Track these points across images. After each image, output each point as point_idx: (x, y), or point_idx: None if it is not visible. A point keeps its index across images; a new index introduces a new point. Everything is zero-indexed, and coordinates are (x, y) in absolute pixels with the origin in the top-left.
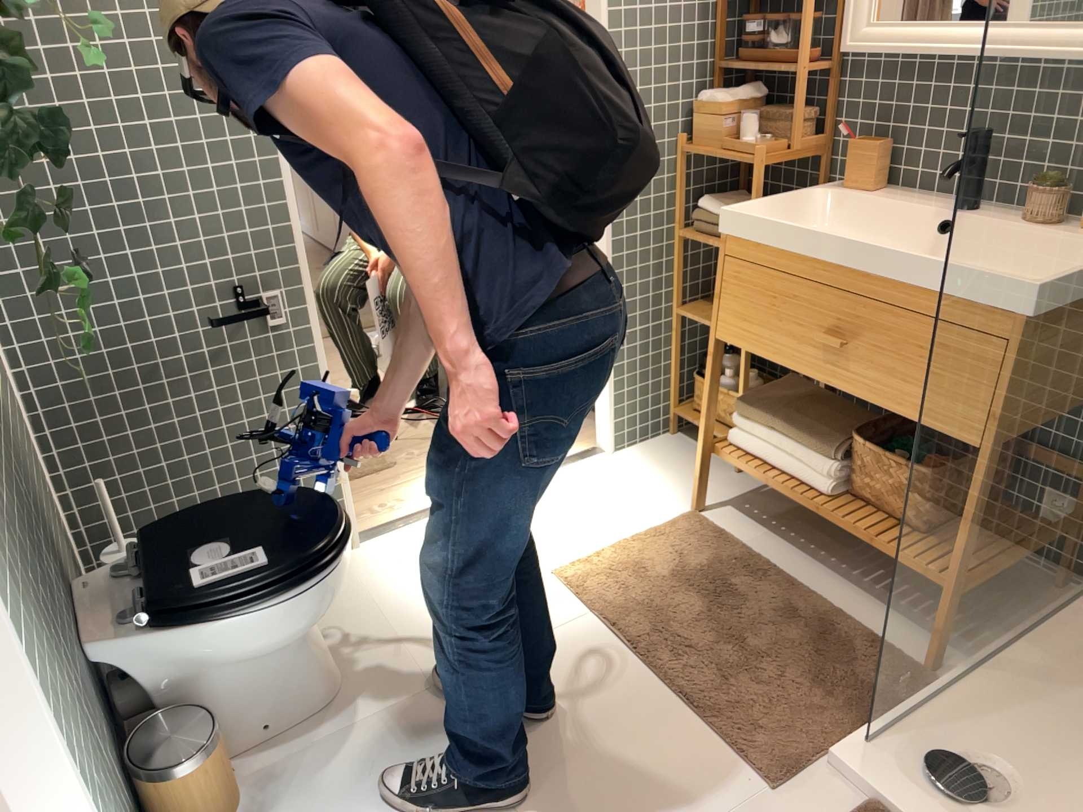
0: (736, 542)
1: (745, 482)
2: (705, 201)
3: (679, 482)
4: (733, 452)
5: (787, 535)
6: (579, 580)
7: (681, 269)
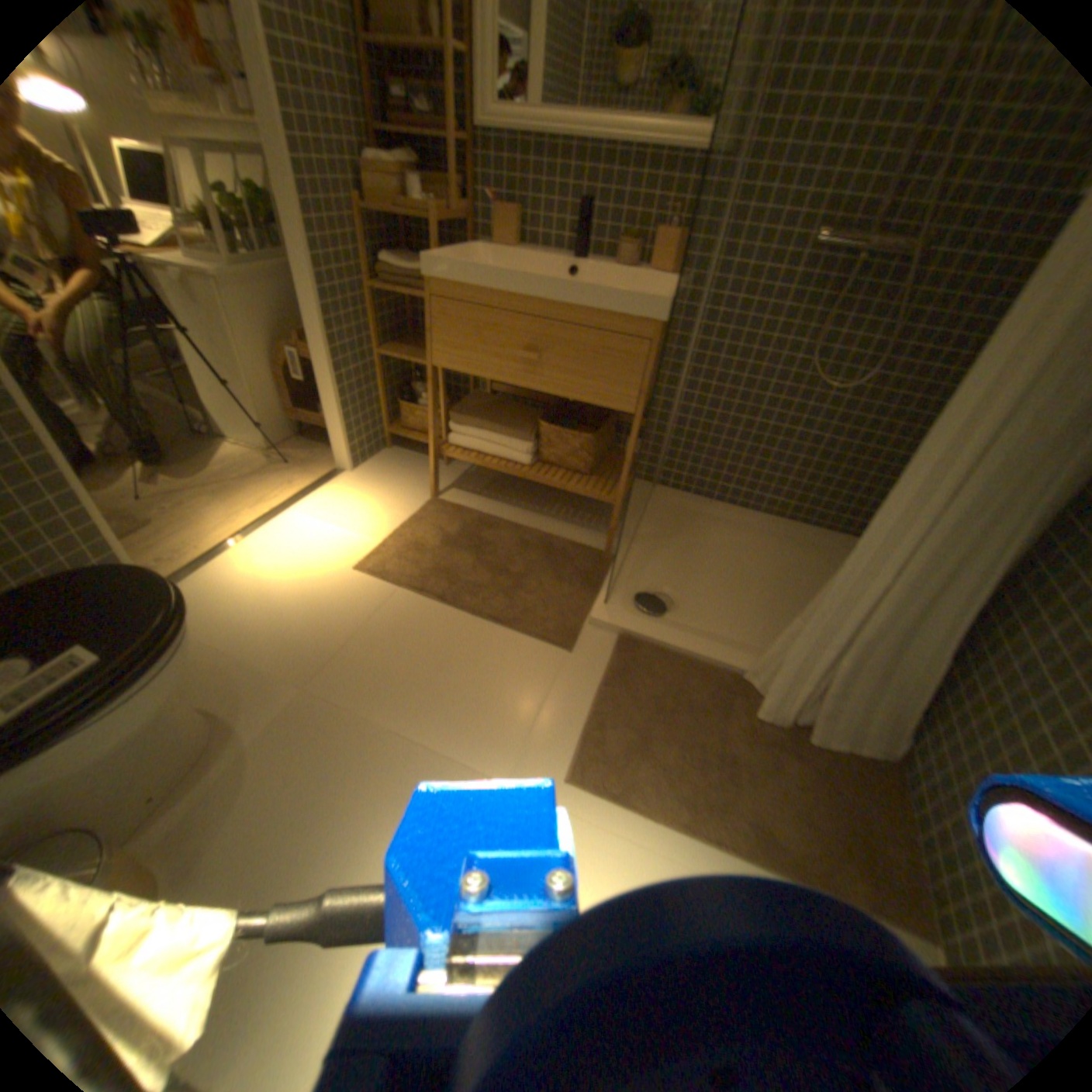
0: (468, 508)
1: (454, 469)
2: (380, 255)
3: (410, 478)
4: (447, 449)
5: (496, 497)
6: (373, 565)
7: (375, 313)
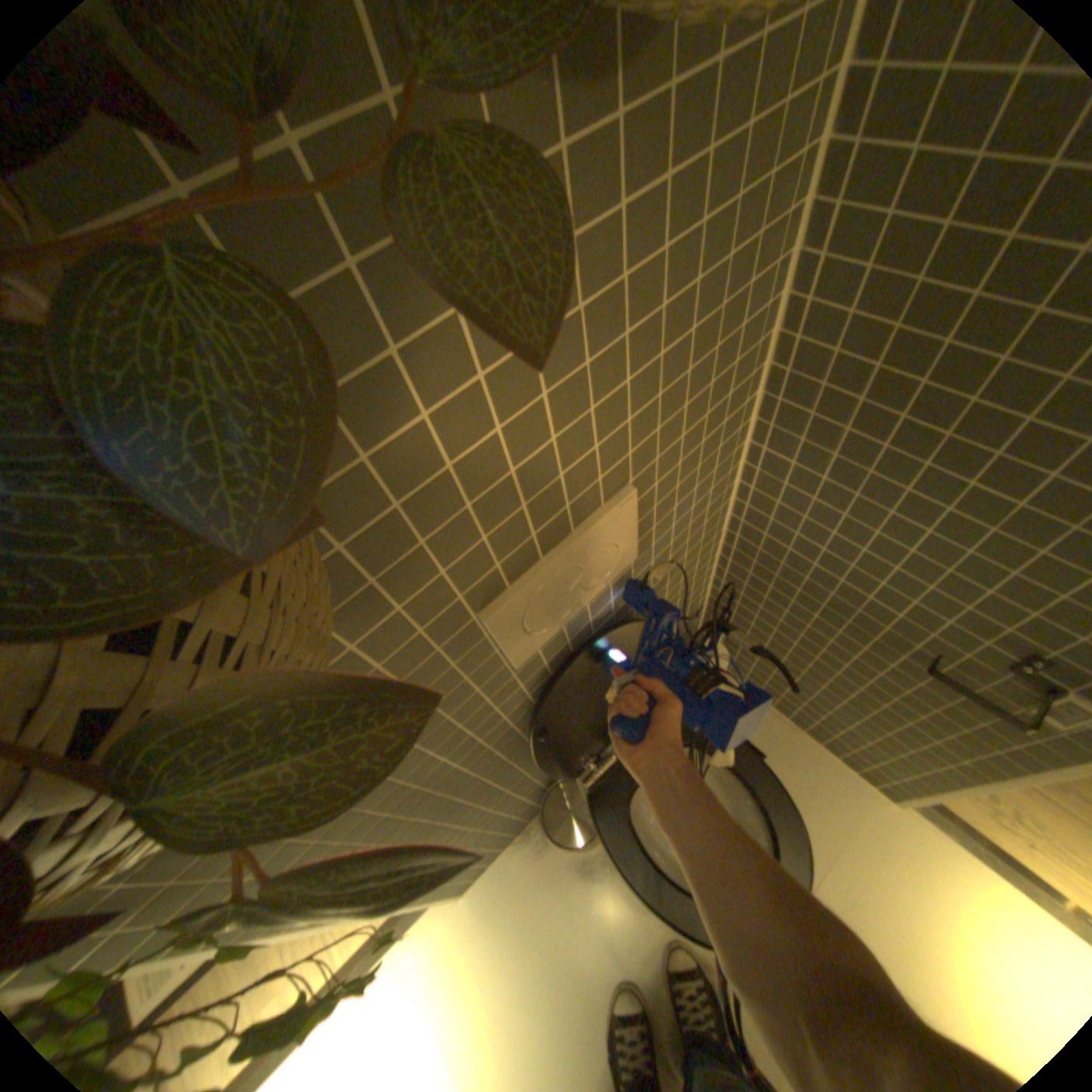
0: None
1: None
2: None
3: None
4: None
5: None
6: None
7: None
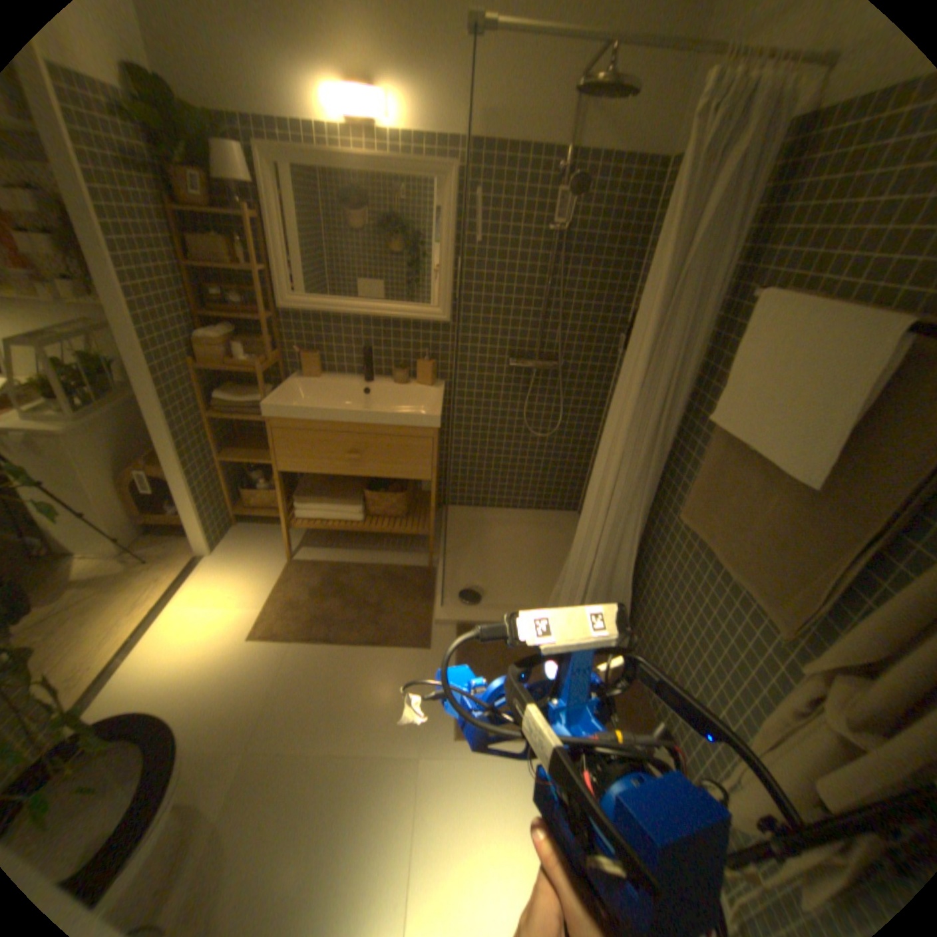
0: (320, 562)
1: (295, 531)
2: (207, 392)
3: (262, 549)
4: (291, 521)
5: (337, 546)
6: (262, 632)
7: (212, 435)
